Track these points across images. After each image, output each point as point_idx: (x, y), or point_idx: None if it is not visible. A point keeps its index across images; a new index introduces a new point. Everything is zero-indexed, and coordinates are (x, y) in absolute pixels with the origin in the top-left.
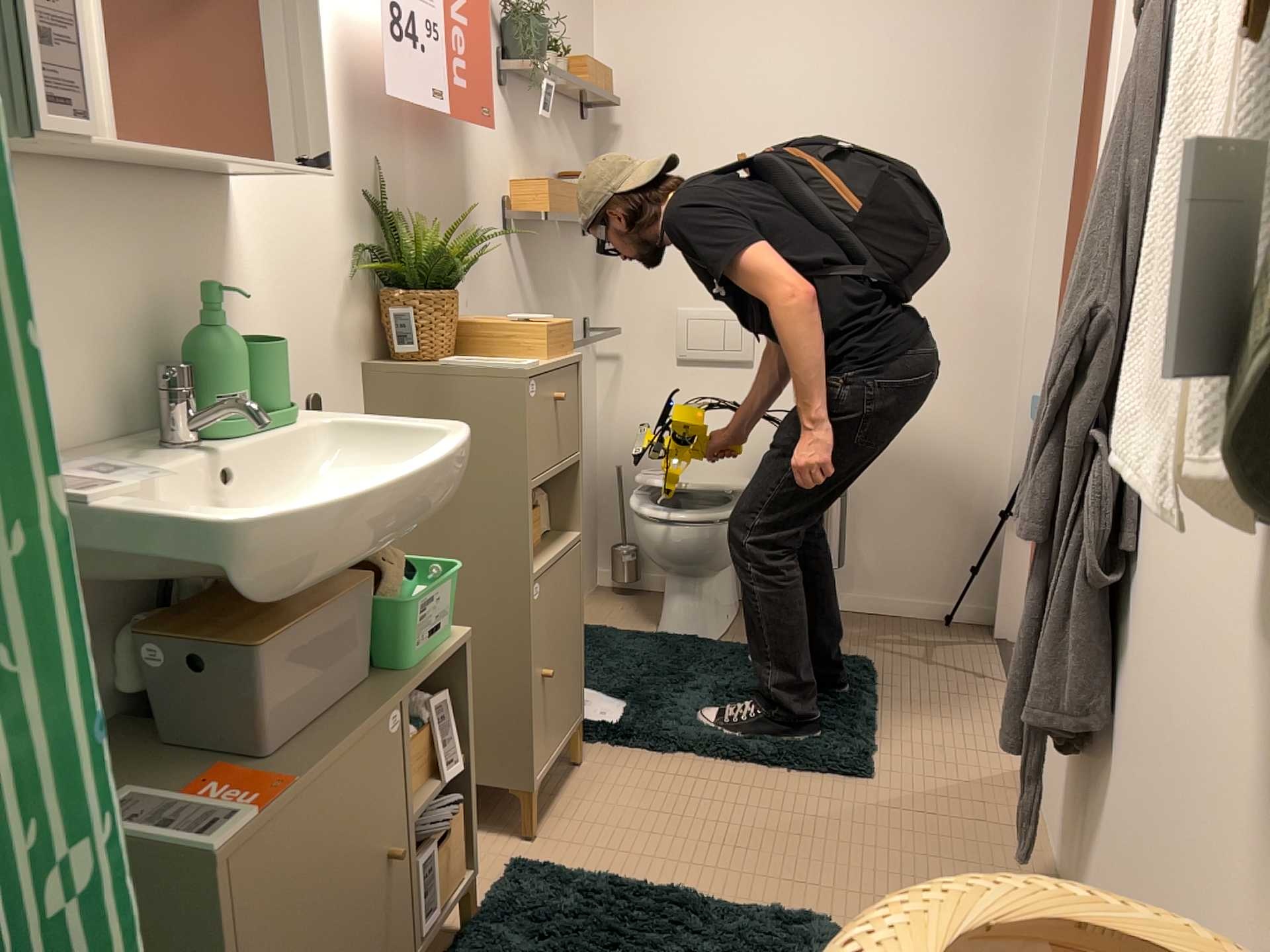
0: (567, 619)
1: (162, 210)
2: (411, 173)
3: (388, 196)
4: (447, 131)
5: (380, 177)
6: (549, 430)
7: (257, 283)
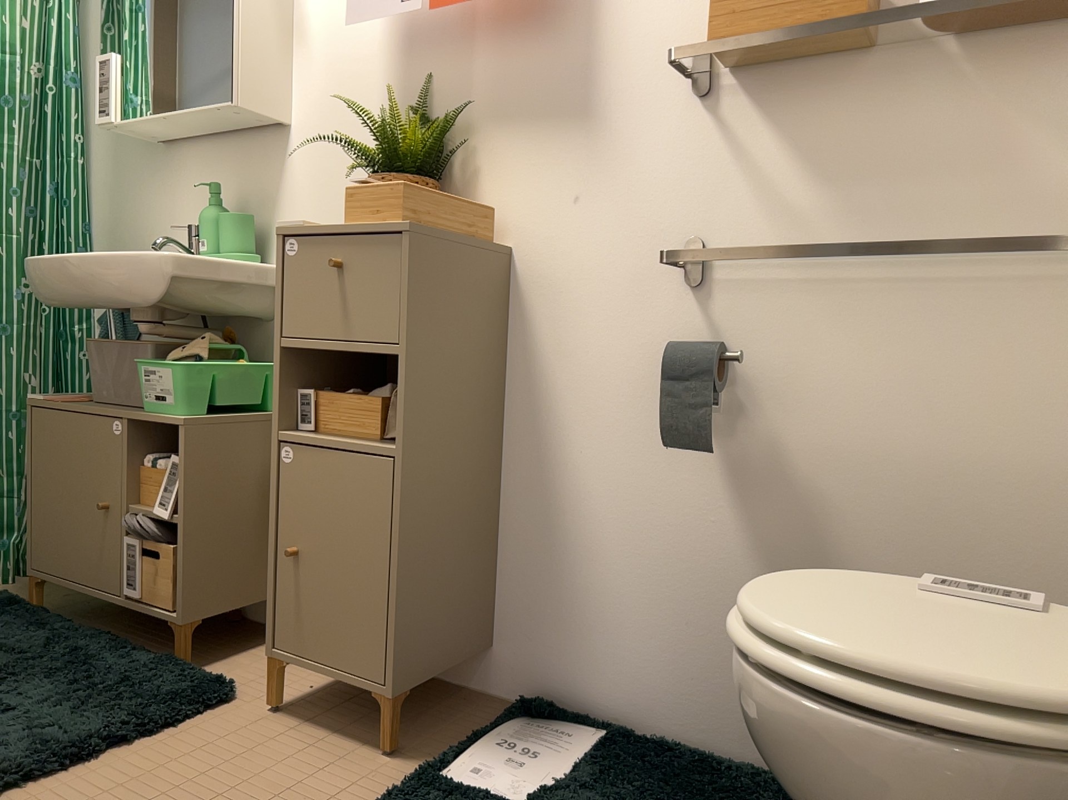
0: (352, 526)
1: (253, 155)
2: (477, 77)
3: (441, 107)
4: (552, 13)
5: (428, 93)
6: (326, 299)
7: (303, 190)
